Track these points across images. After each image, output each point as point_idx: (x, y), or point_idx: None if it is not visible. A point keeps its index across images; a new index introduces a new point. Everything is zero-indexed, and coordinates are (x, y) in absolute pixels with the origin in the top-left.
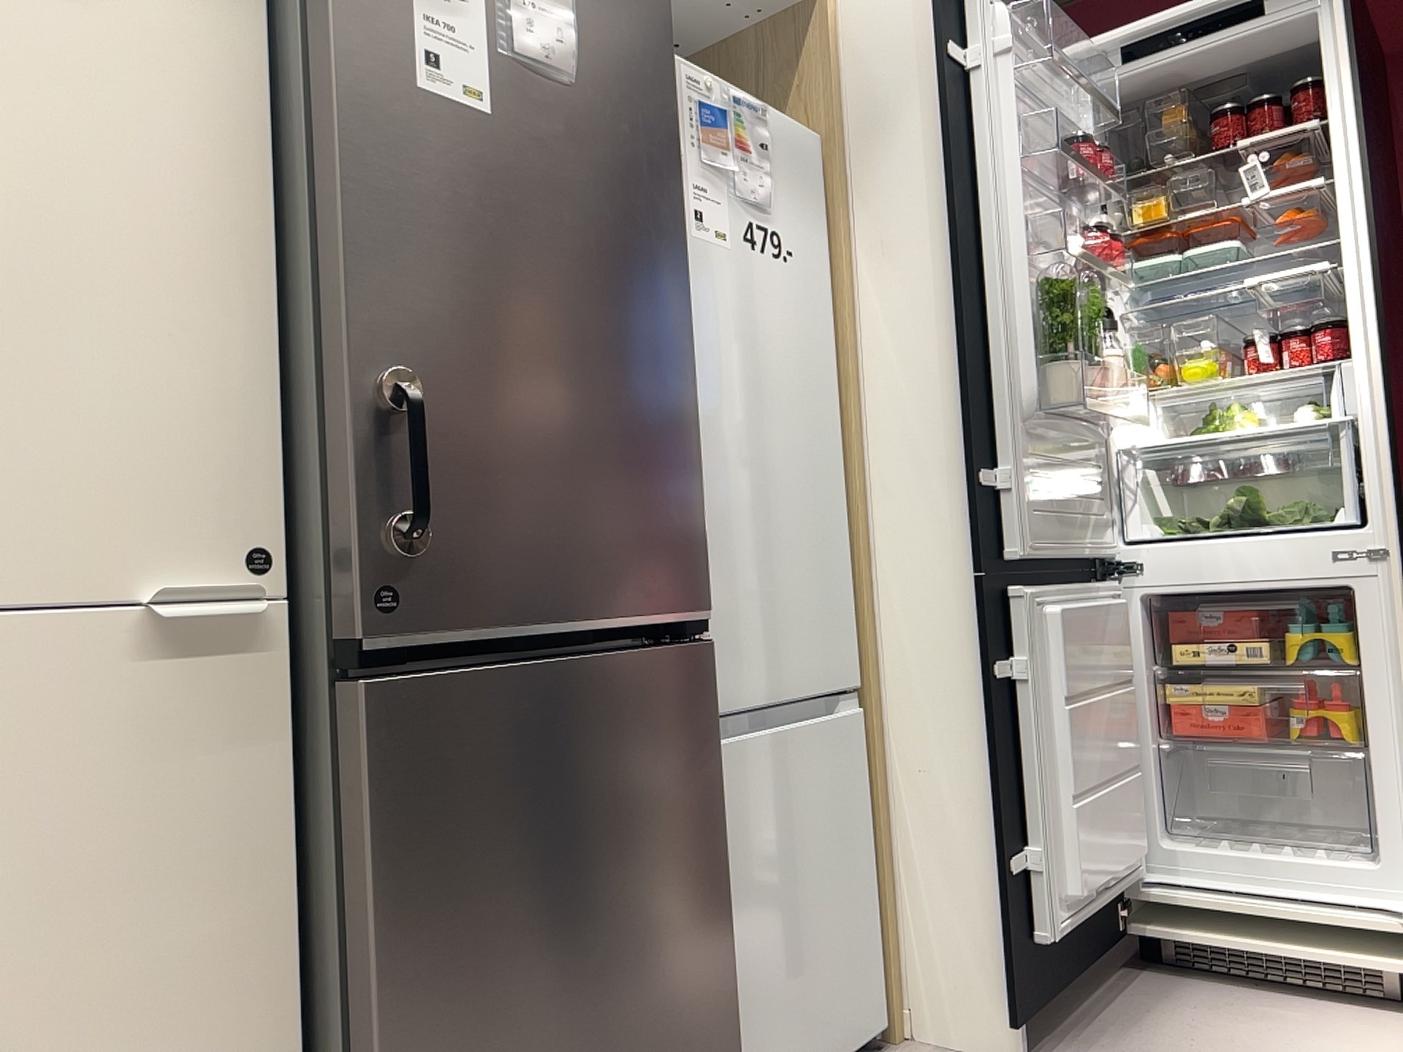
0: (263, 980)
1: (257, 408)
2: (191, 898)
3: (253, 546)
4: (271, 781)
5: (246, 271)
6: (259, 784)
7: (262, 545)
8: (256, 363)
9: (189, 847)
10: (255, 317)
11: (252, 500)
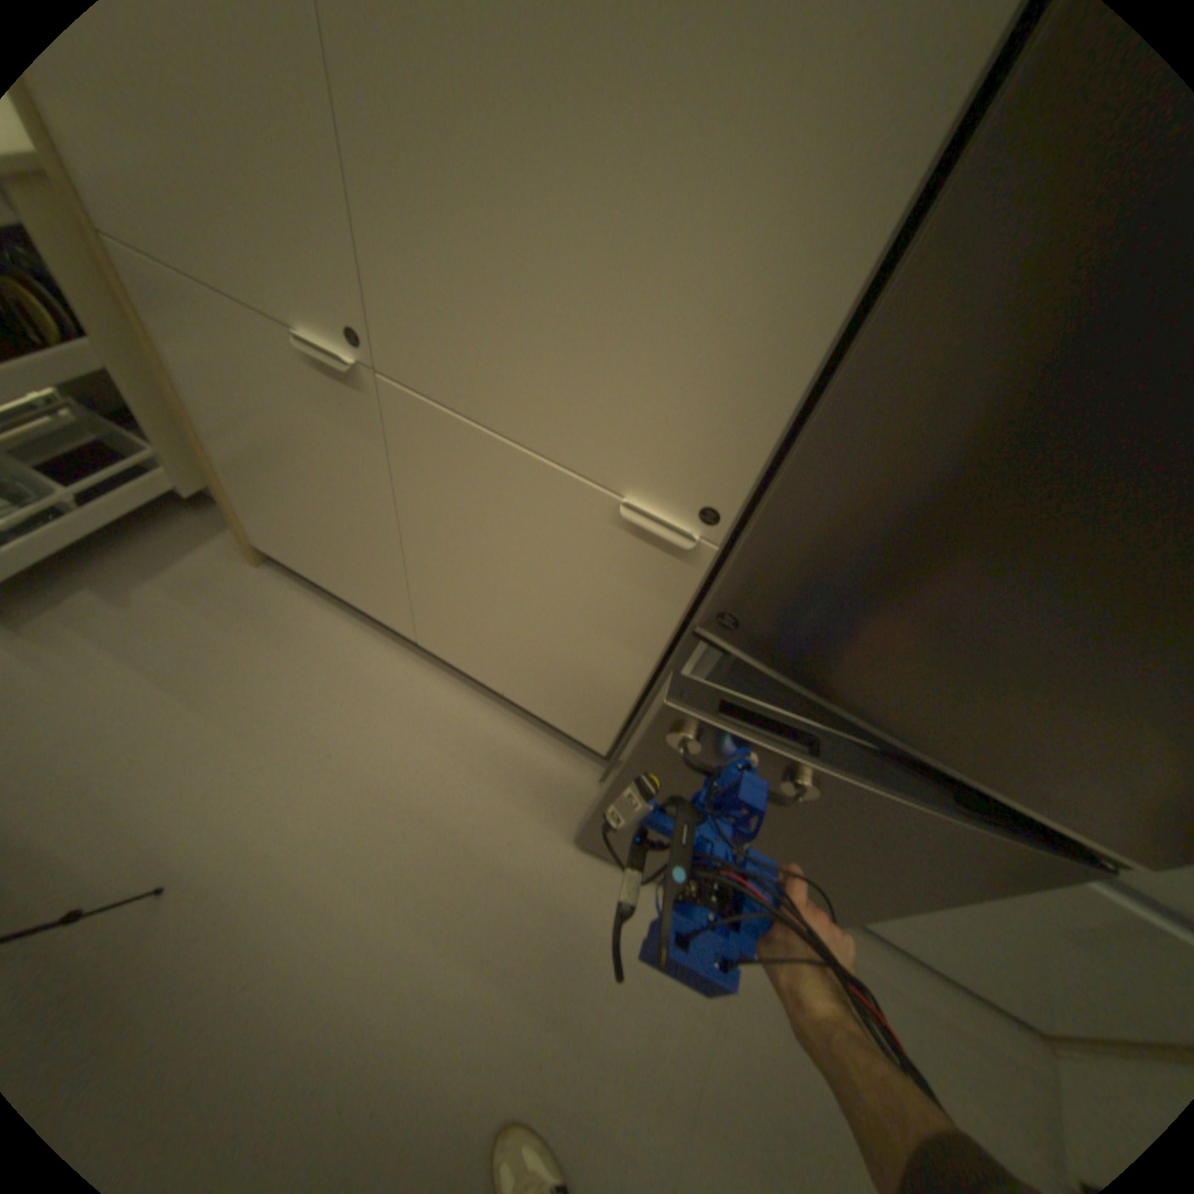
0: (629, 671)
1: (775, 401)
2: (608, 625)
3: (715, 501)
4: (666, 617)
5: (847, 236)
6: (658, 613)
7: (722, 505)
8: (798, 355)
9: (614, 609)
10: (825, 302)
11: (730, 471)
